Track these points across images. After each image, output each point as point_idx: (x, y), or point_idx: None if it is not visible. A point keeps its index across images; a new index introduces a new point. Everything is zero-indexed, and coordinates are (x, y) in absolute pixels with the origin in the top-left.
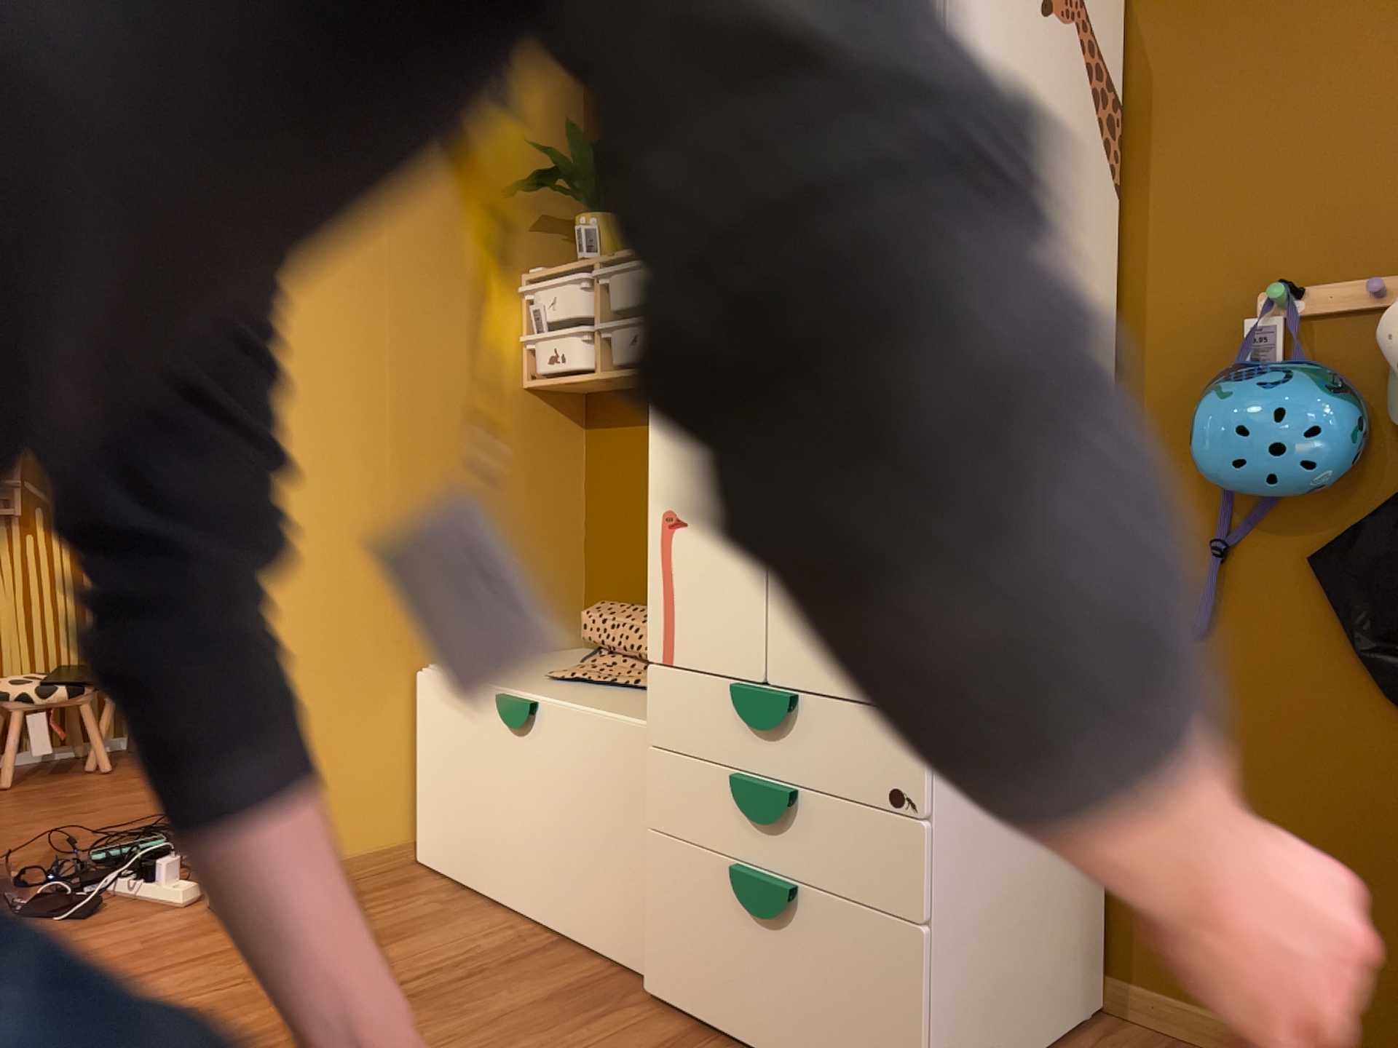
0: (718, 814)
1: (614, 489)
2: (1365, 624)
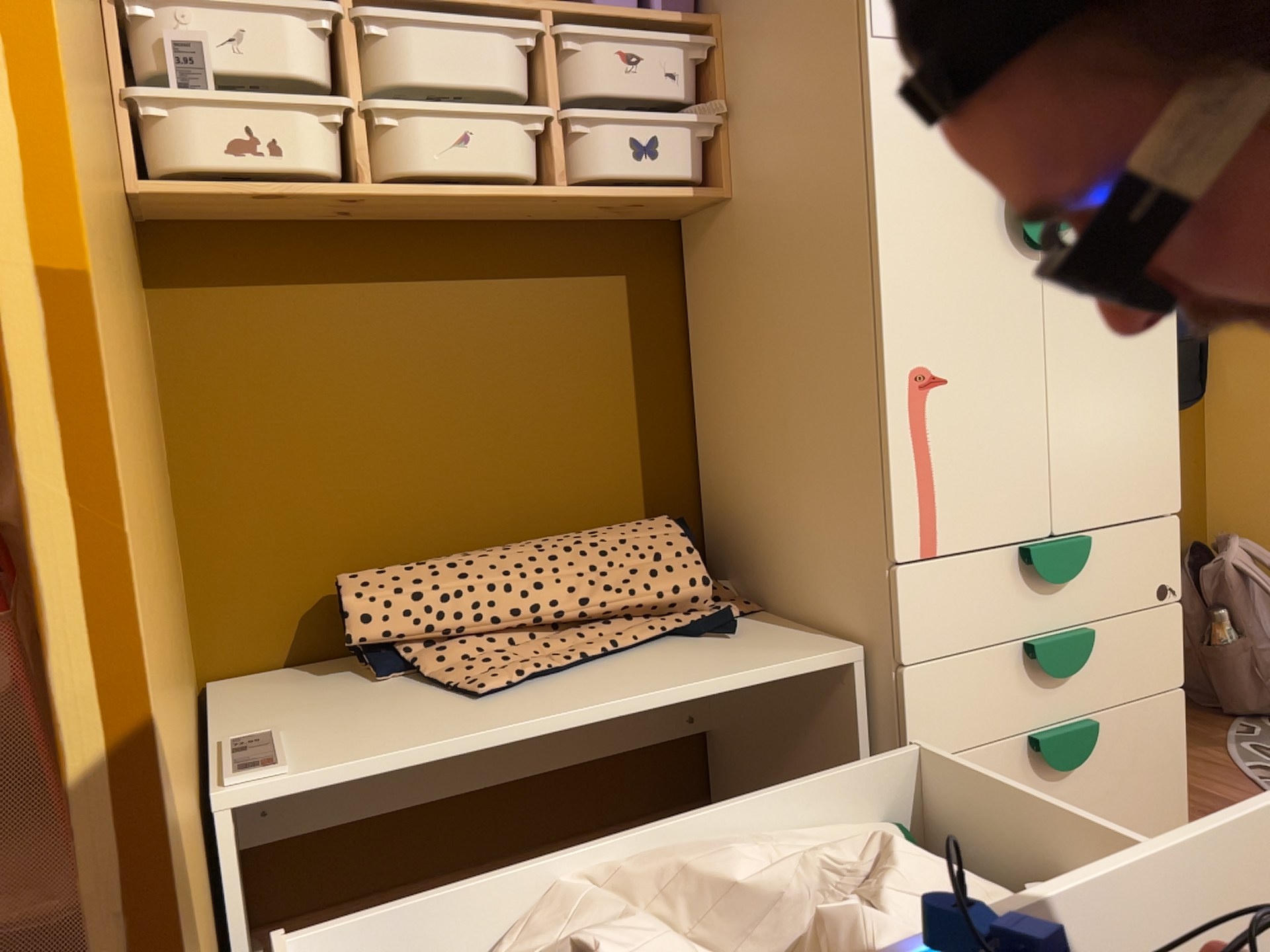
0: (1004, 697)
1: (263, 396)
2: None
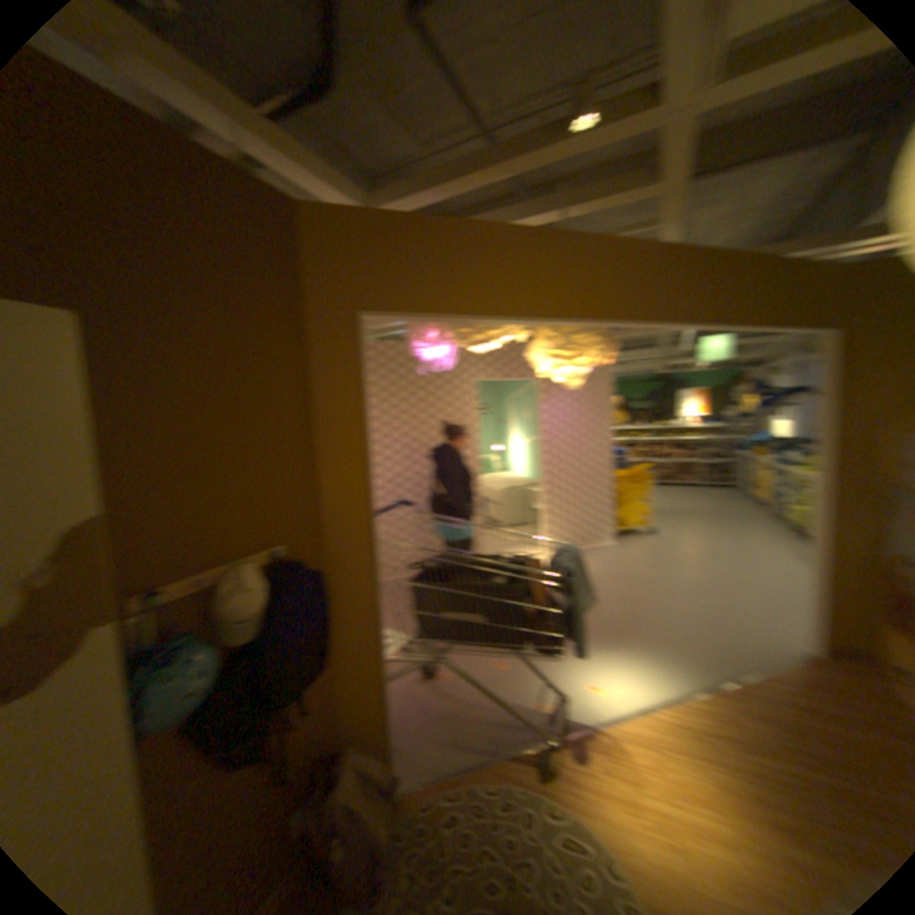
0: None
1: None
2: (210, 751)
